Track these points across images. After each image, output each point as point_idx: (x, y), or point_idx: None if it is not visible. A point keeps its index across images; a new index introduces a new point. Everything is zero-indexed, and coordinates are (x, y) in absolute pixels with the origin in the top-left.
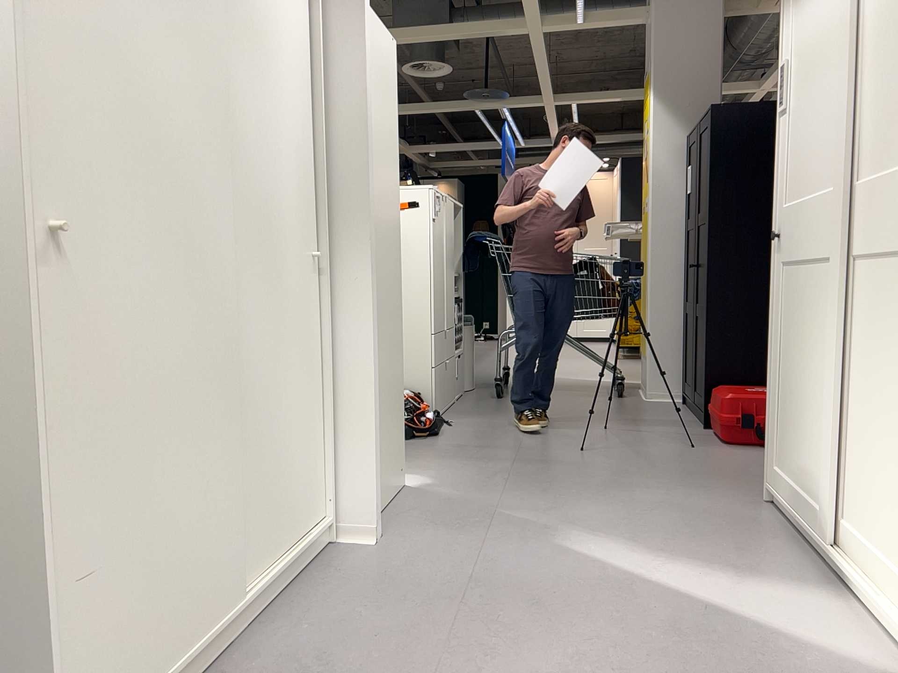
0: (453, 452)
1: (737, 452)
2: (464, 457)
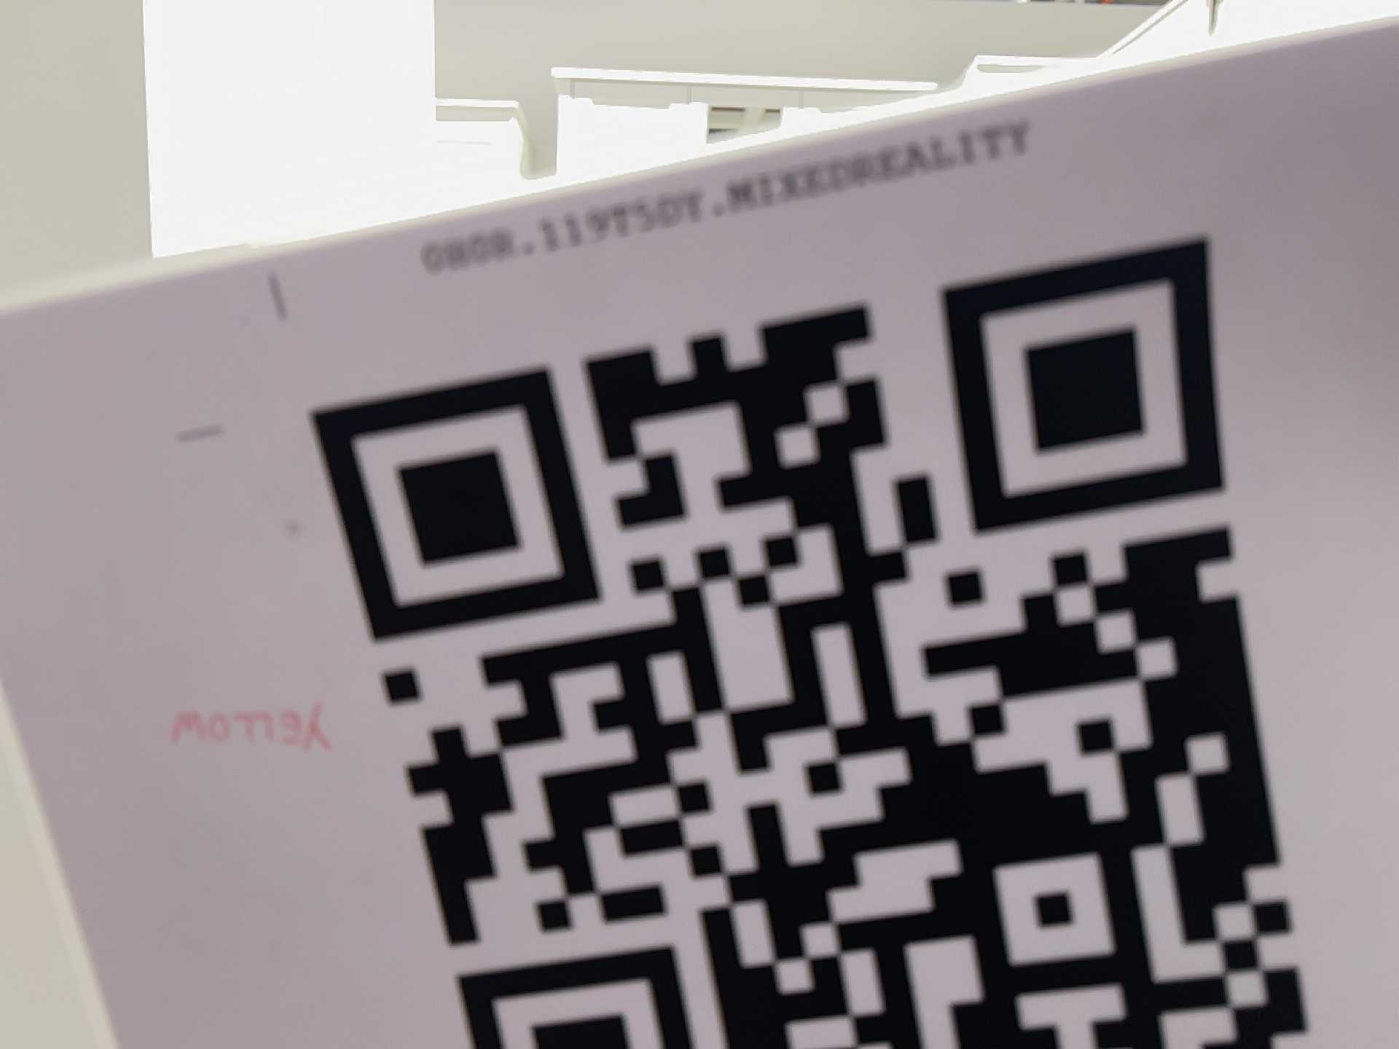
0: None
1: None
2: None
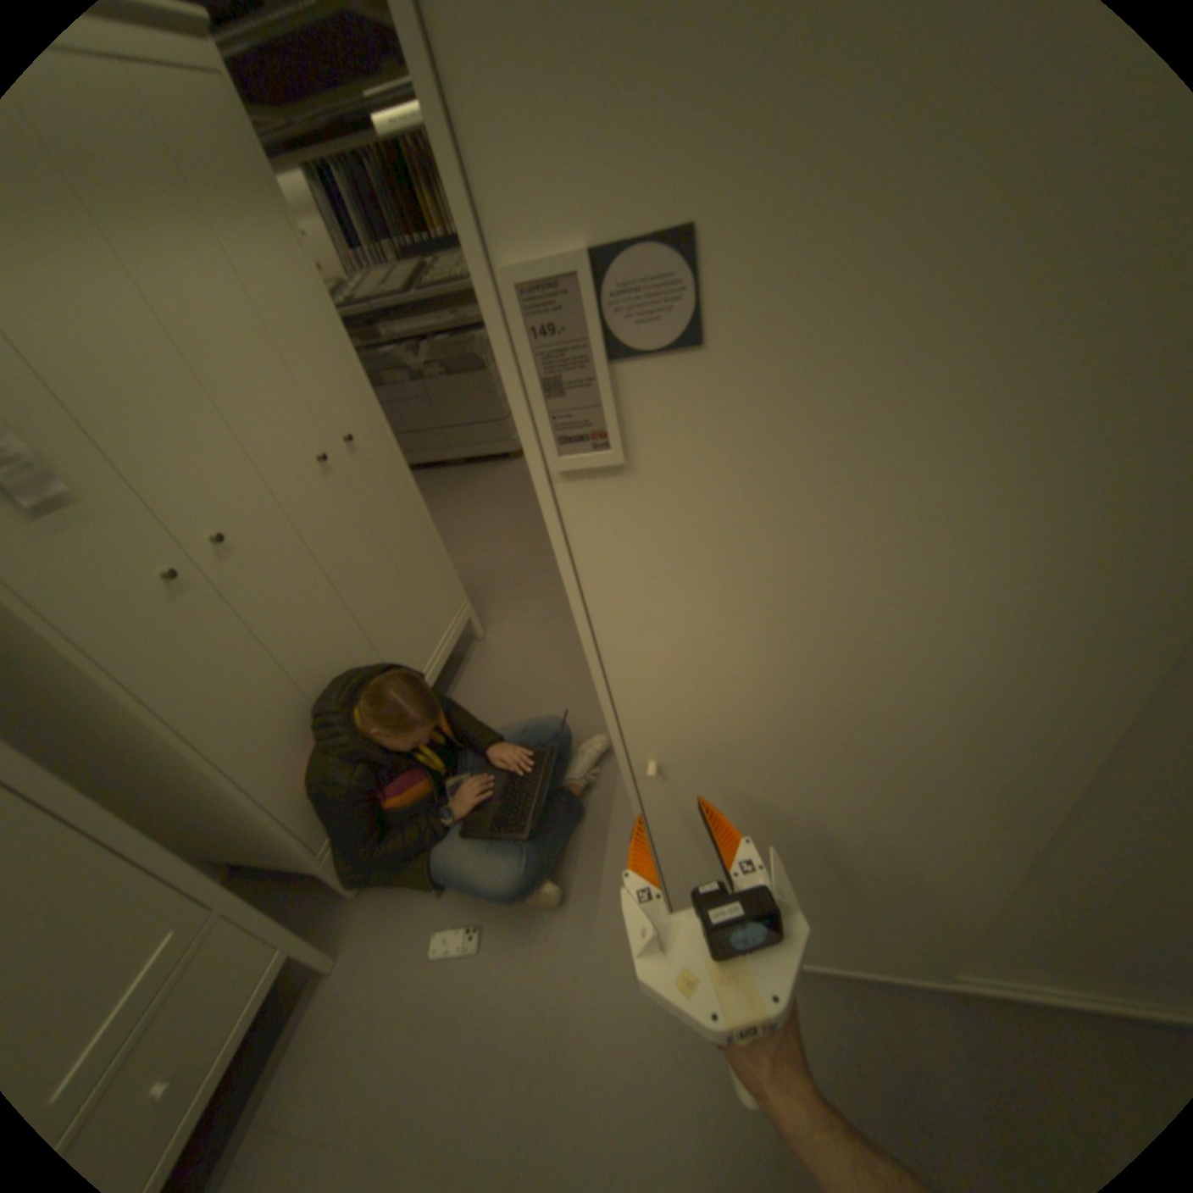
0: None
1: None
2: None
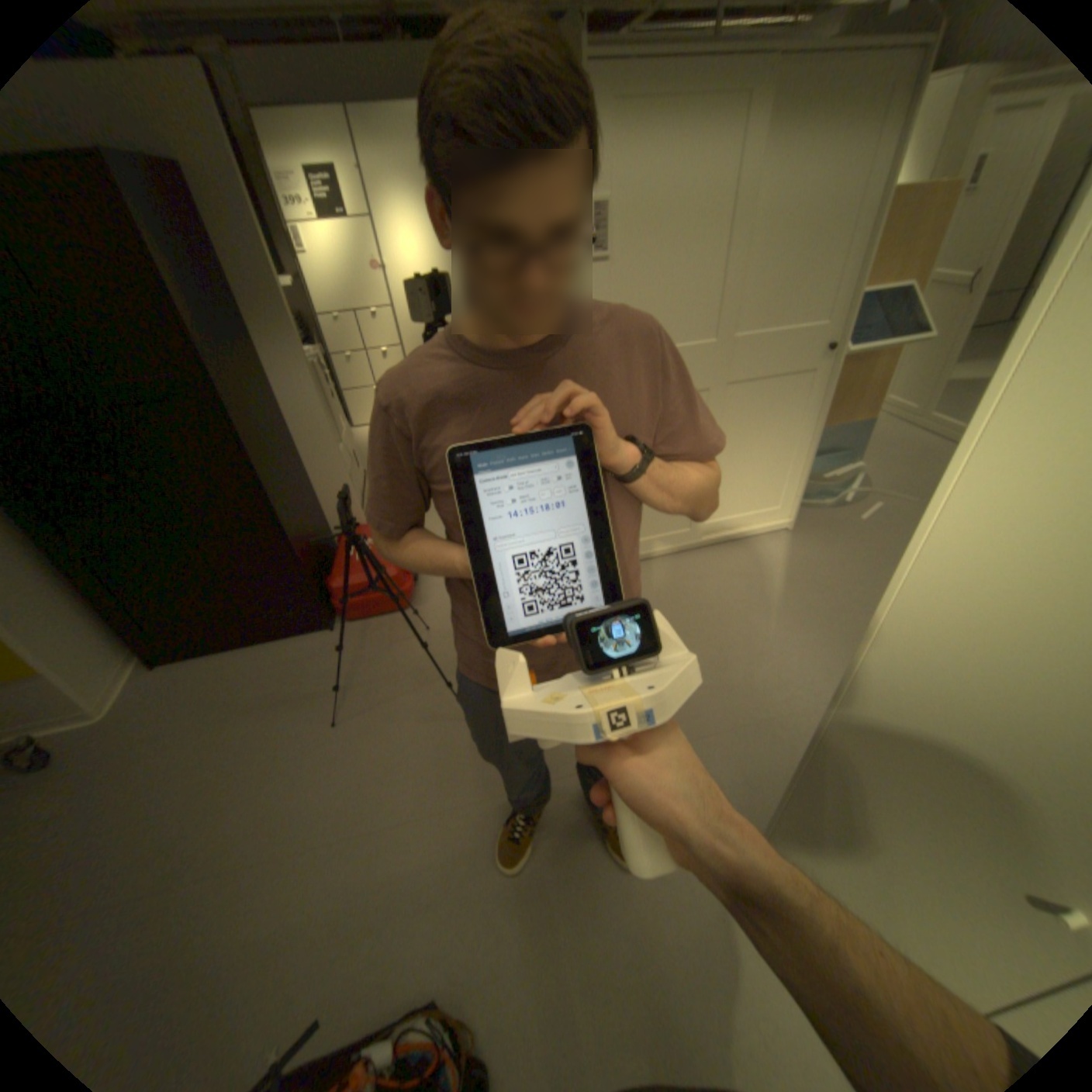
0: (551, 894)
1: (441, 598)
2: (572, 858)
